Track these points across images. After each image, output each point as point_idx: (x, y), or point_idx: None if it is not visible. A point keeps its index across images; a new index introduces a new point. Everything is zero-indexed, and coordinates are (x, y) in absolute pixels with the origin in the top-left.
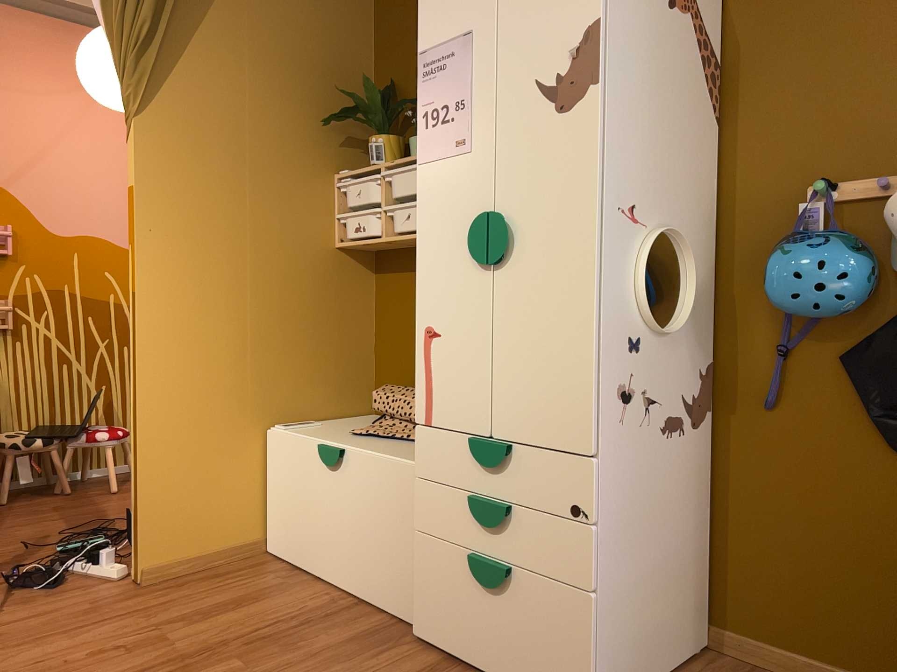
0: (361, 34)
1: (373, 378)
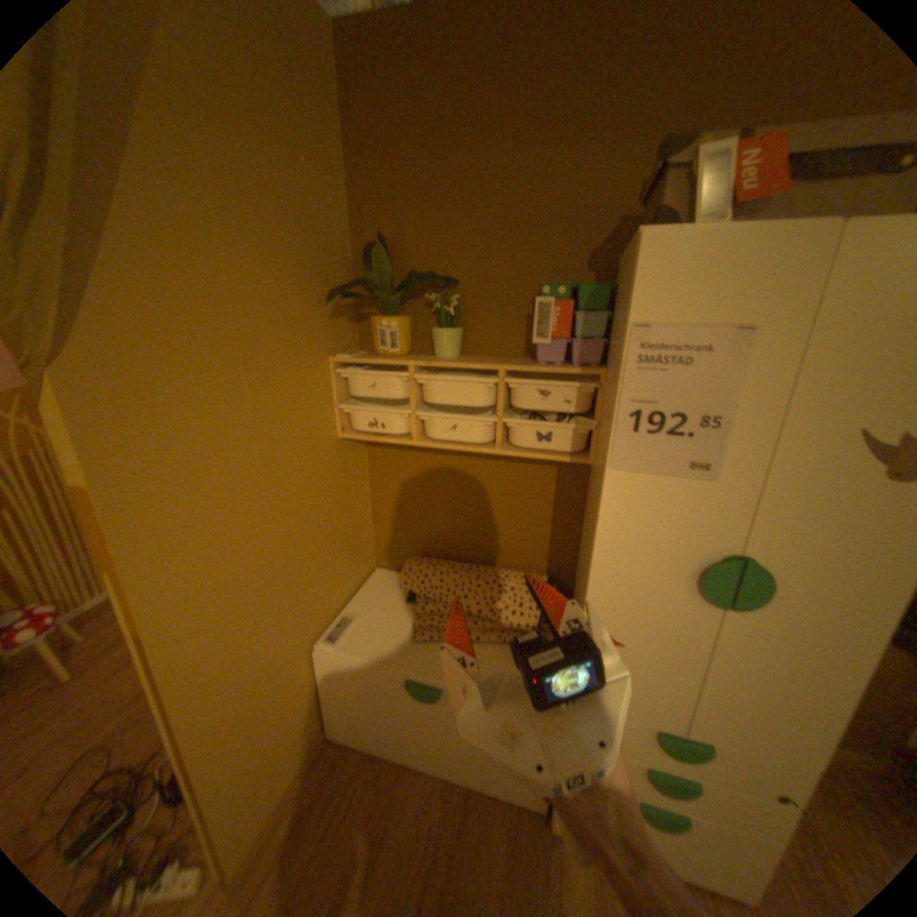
0: (331, 158)
1: (373, 537)
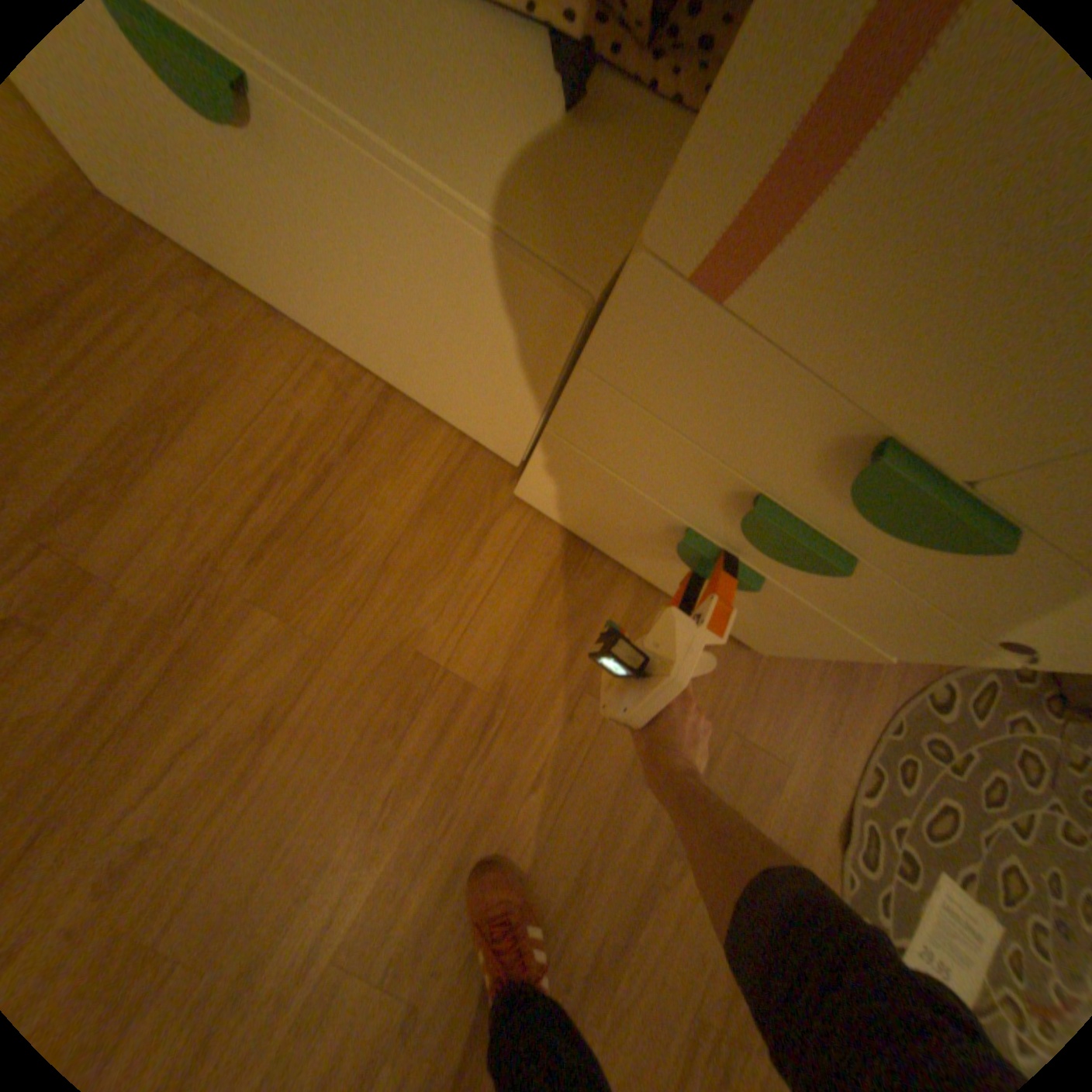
0: None
1: None
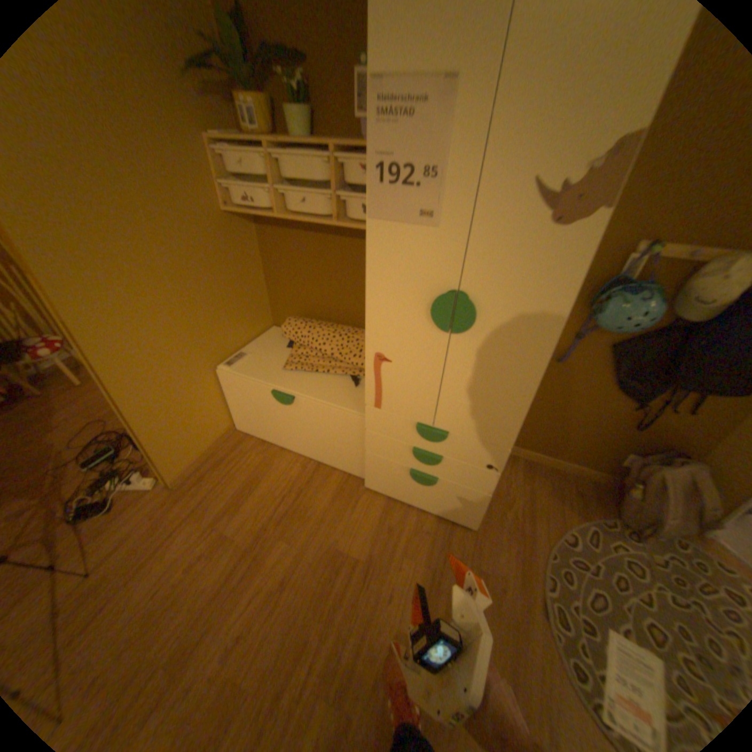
0: None
1: (269, 303)
